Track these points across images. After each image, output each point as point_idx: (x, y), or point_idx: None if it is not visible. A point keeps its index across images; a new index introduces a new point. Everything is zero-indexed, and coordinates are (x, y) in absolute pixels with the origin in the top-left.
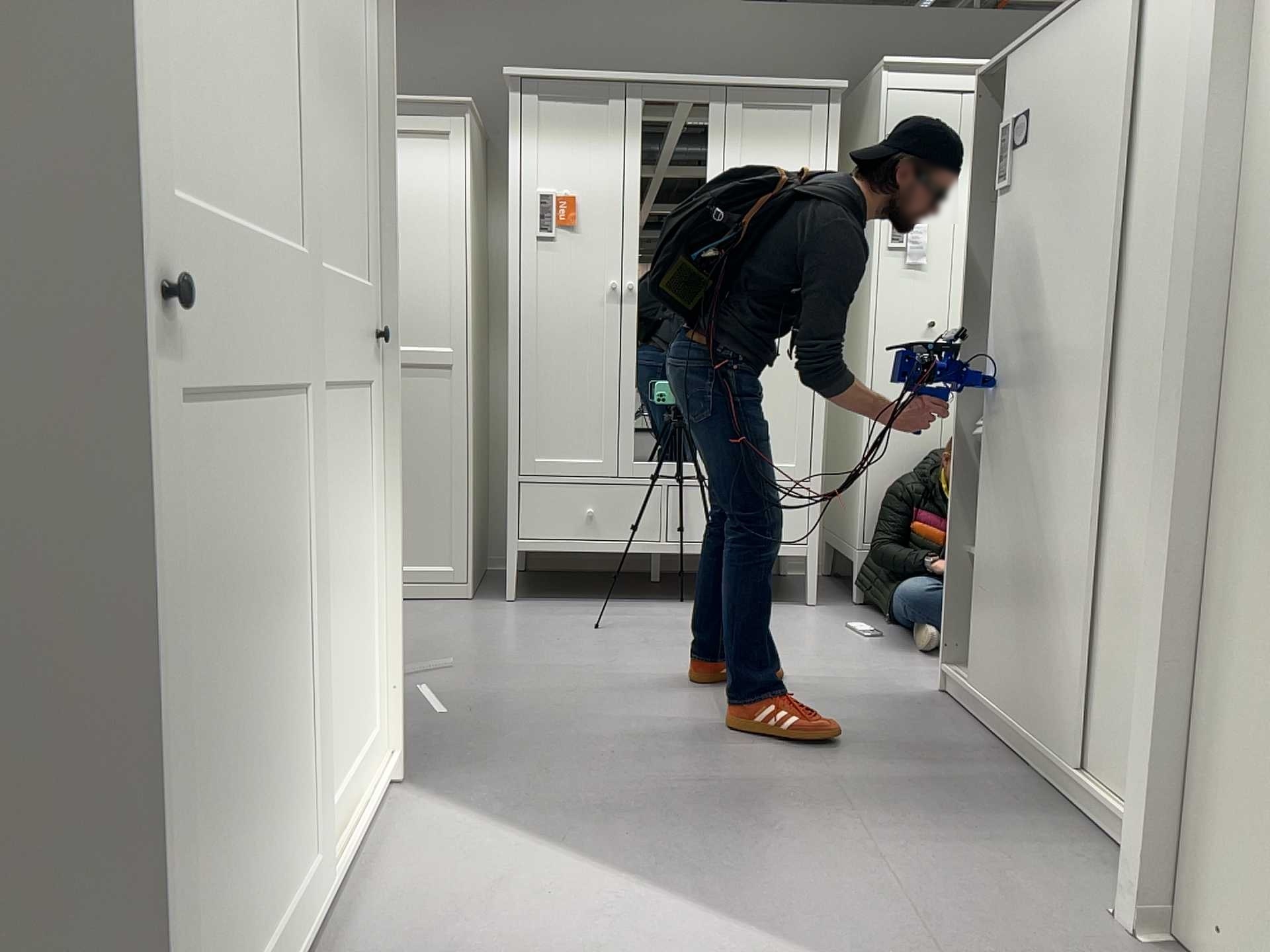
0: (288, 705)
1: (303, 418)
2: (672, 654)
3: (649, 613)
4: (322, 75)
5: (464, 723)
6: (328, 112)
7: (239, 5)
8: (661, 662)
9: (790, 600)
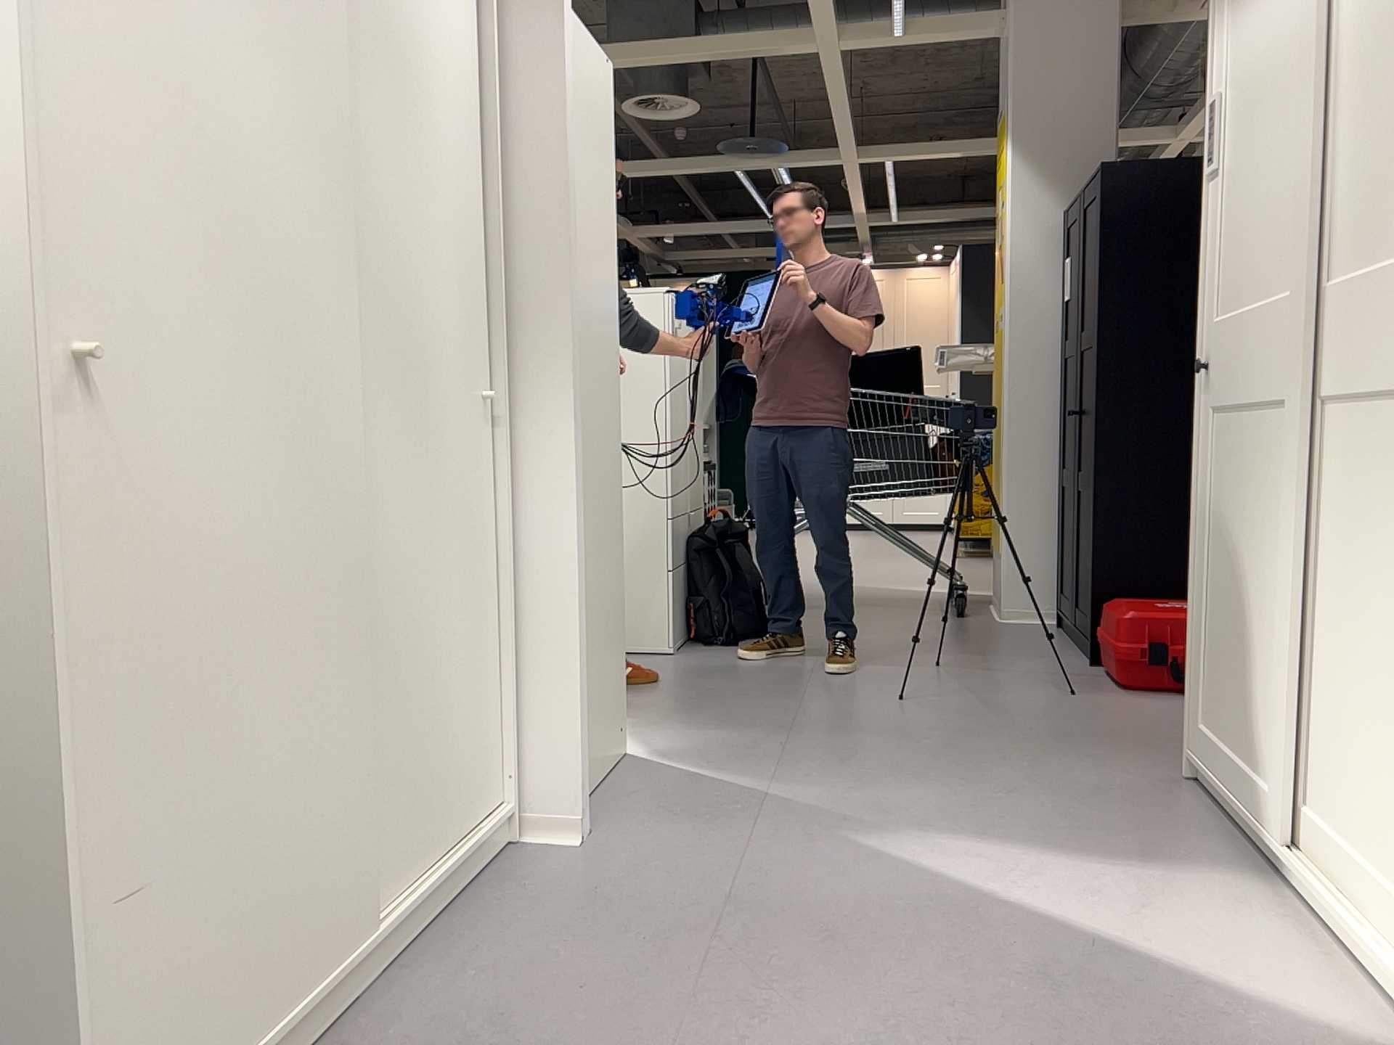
0: (1256, 627)
1: (1277, 420)
2: None
3: None
4: (1373, 61)
5: None
6: (1381, 88)
7: (1255, 169)
8: None
9: None
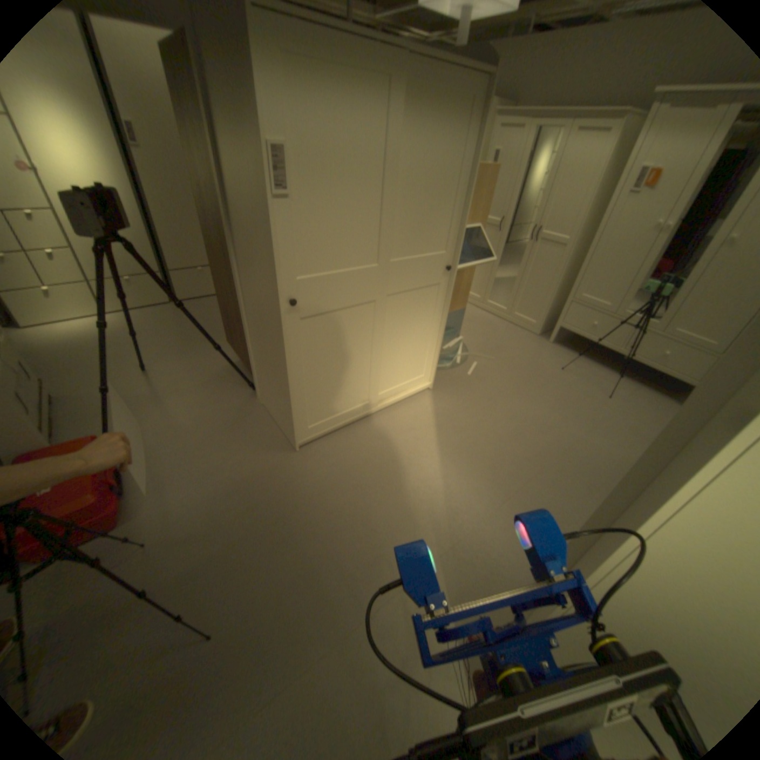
0: (361, 369)
1: (377, 306)
2: (575, 393)
3: (597, 372)
4: (421, 192)
5: (472, 380)
6: (424, 203)
7: (348, 208)
8: (565, 394)
9: (679, 398)
